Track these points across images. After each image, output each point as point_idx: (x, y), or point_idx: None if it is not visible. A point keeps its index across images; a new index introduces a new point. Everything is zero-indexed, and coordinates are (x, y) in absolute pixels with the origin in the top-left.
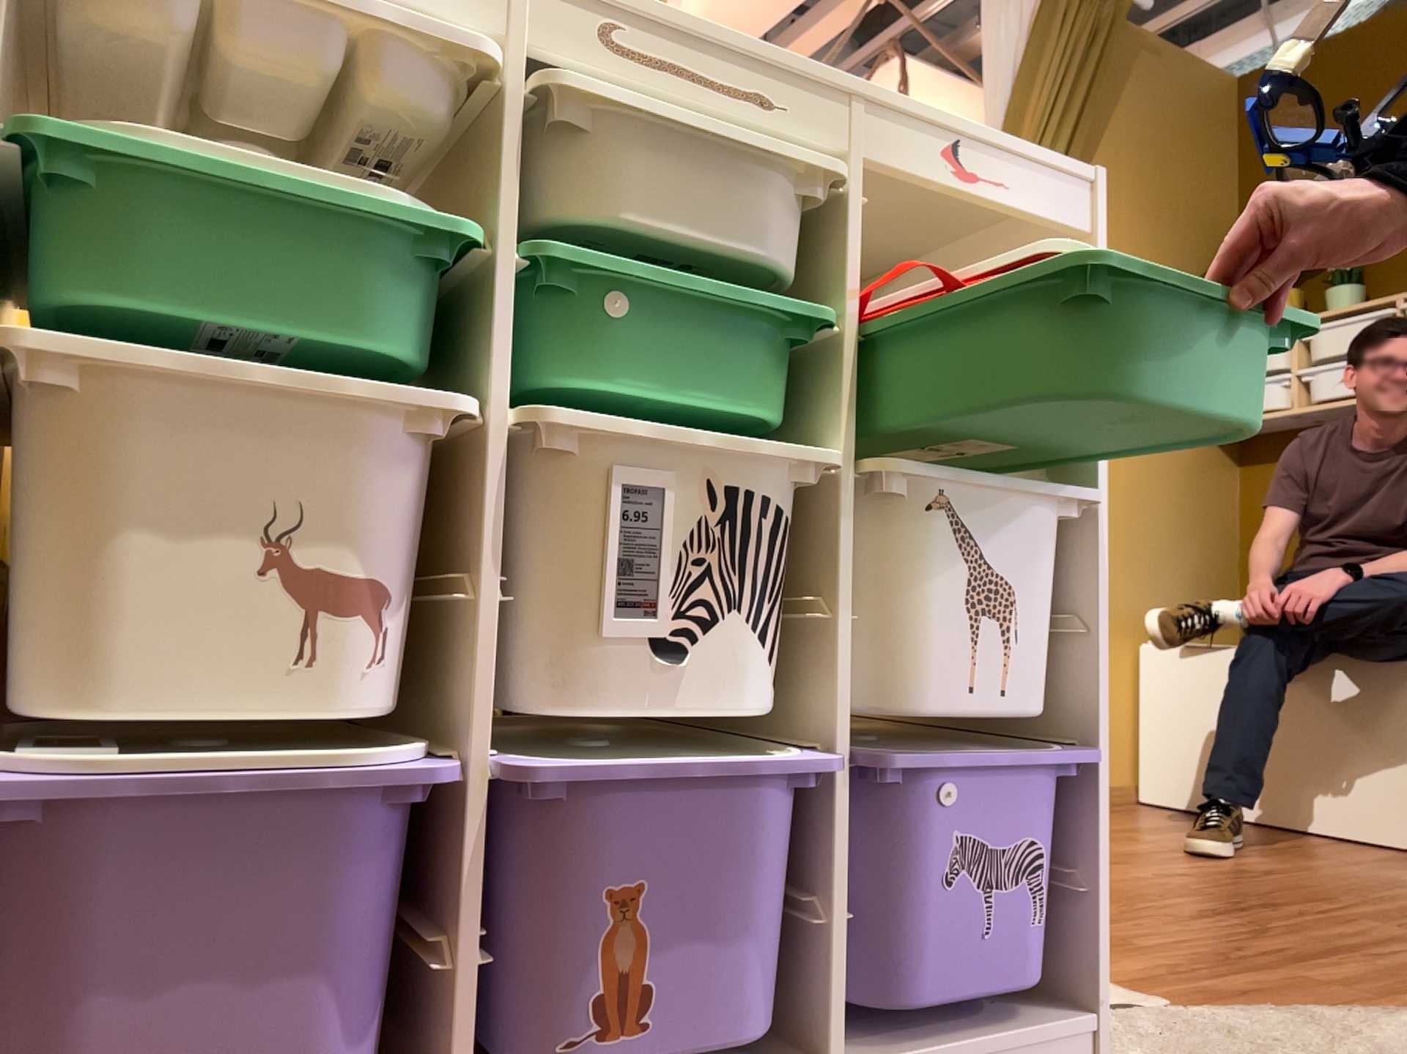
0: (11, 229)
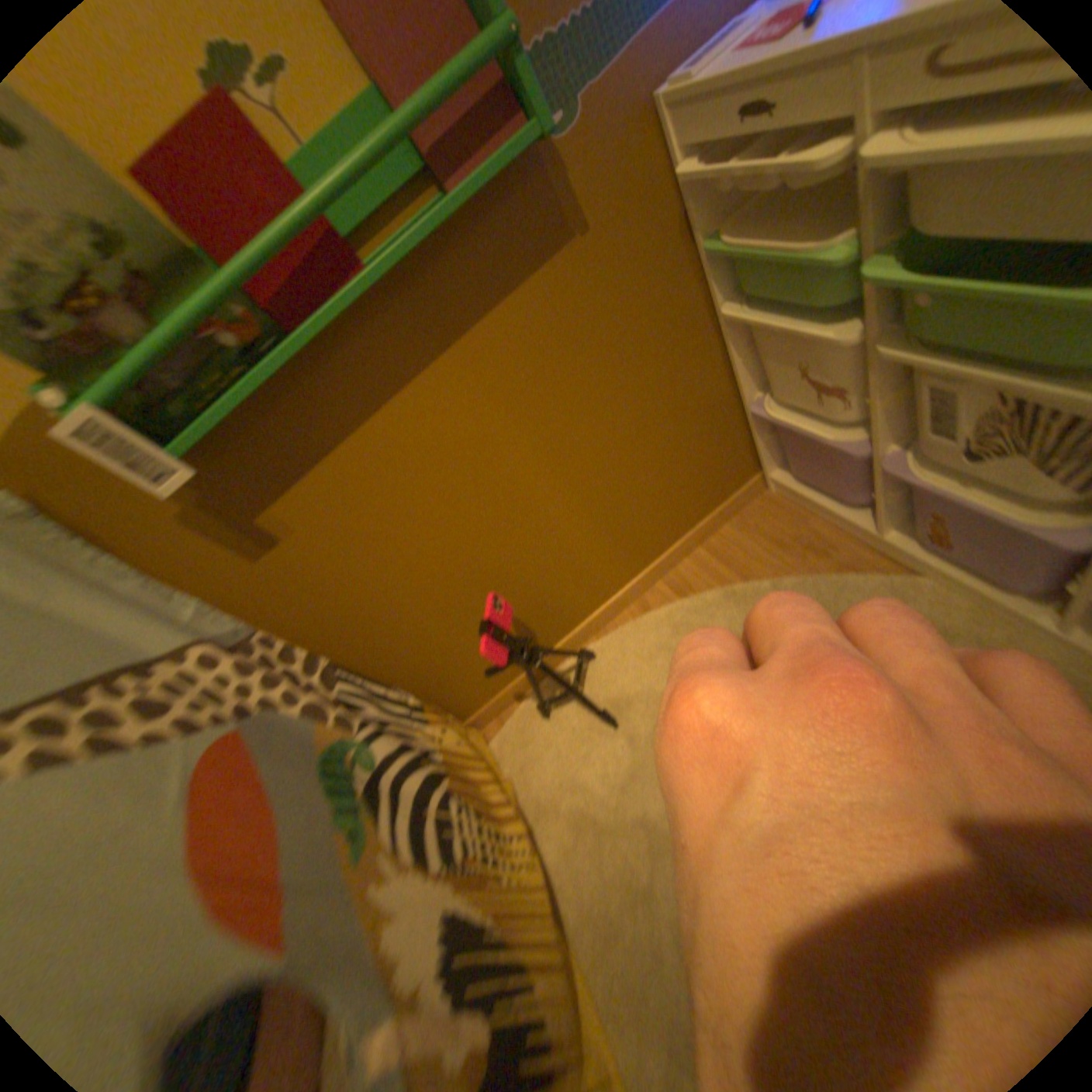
0: (716, 268)
